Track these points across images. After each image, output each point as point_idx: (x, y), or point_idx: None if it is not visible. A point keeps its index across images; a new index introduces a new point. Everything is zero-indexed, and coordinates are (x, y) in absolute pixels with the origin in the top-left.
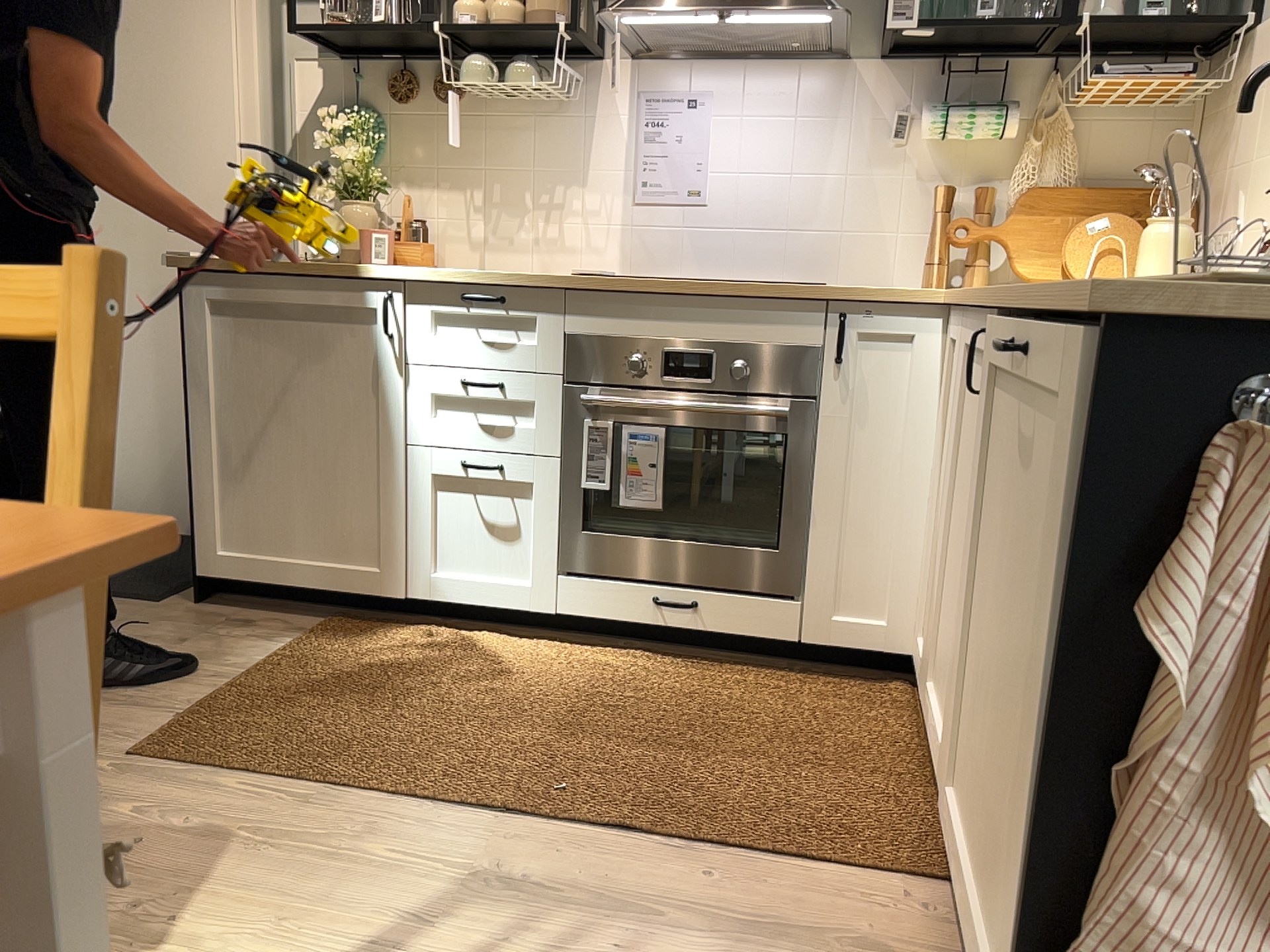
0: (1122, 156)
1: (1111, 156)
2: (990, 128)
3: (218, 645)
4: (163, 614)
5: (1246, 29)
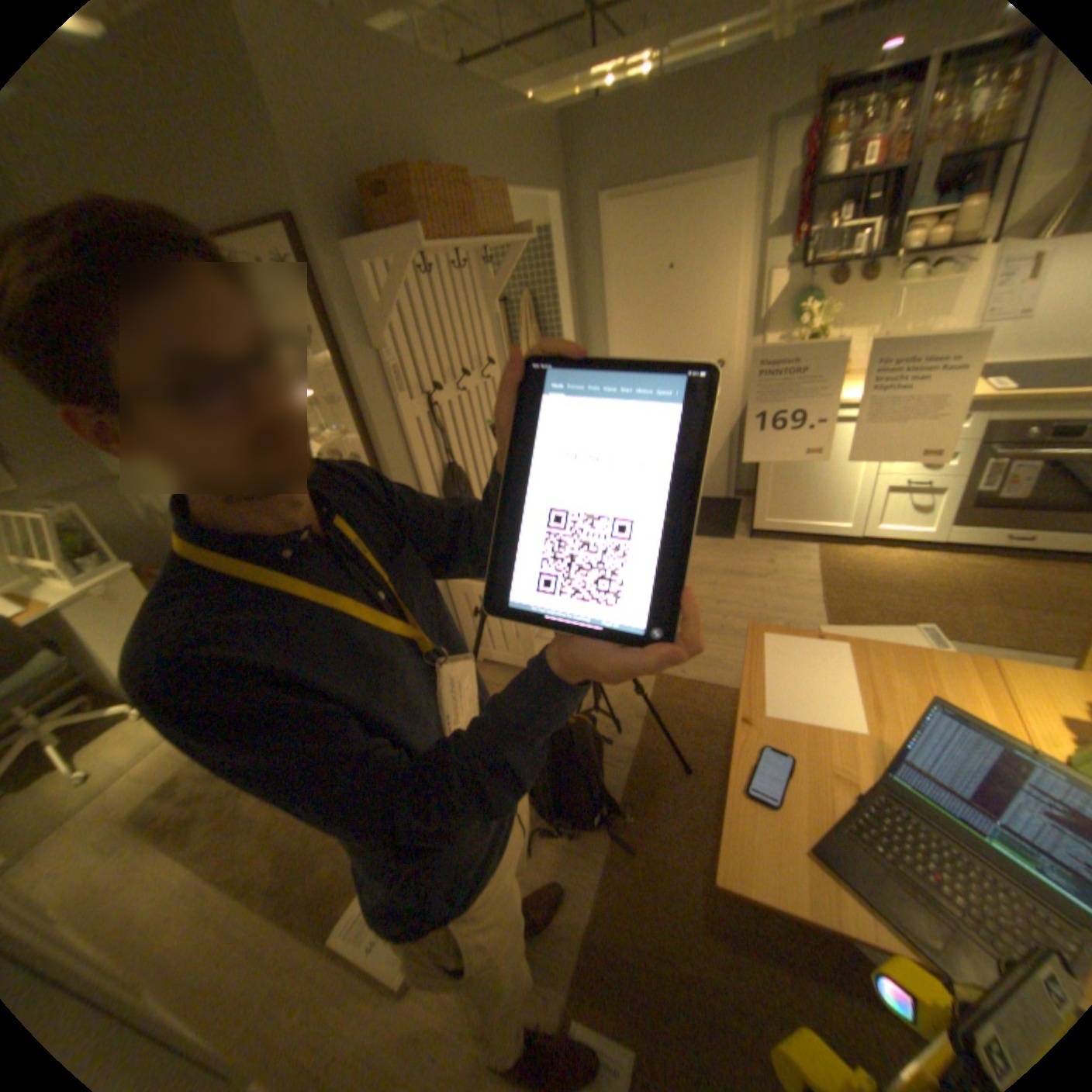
0: None
1: None
2: None
3: (793, 564)
4: (745, 547)
5: None
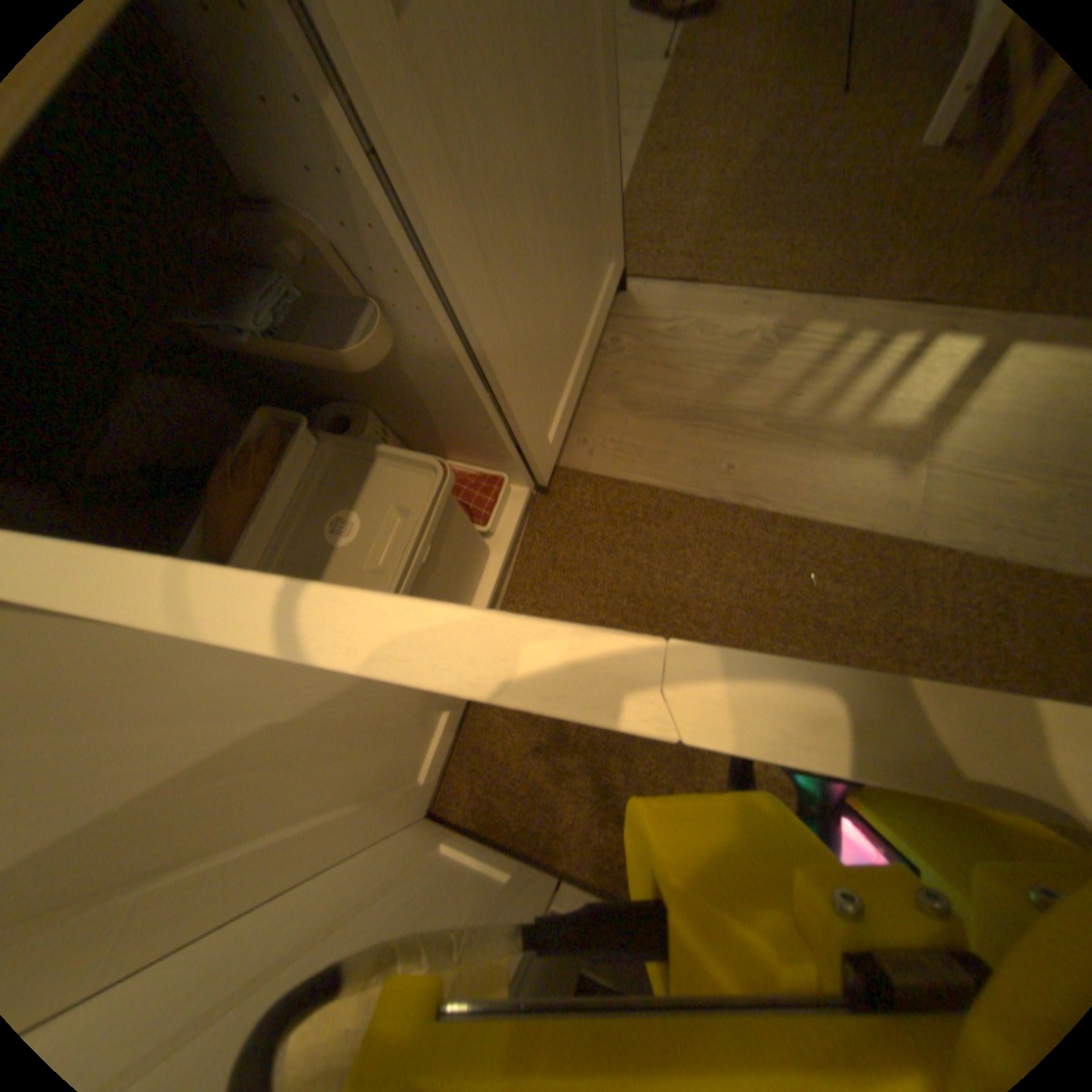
0: None
1: None
2: None
3: None
4: None
5: None
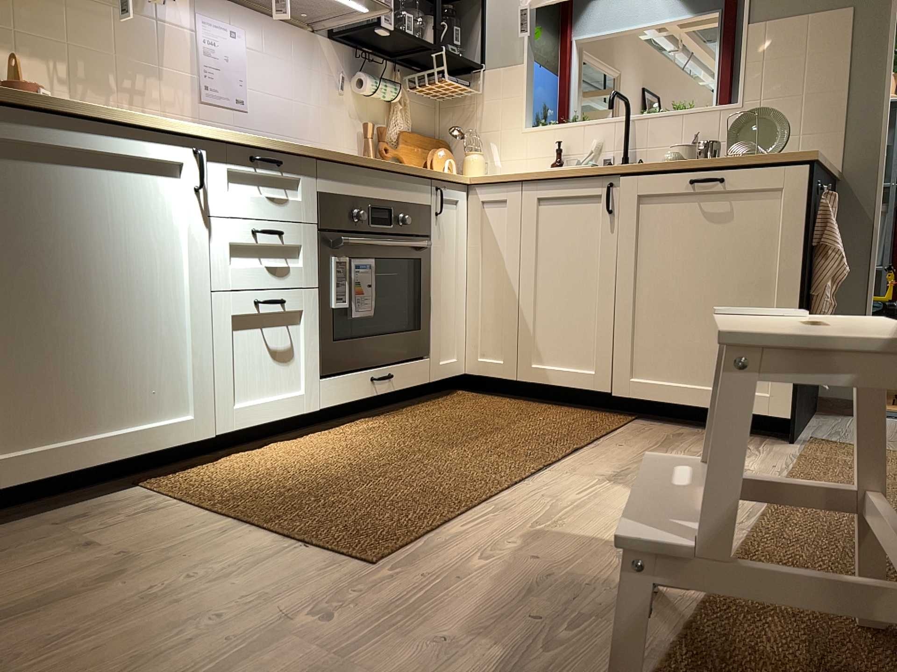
0: (418, 120)
1: (415, 119)
2: (393, 95)
3: (141, 523)
4: None
5: (476, 71)
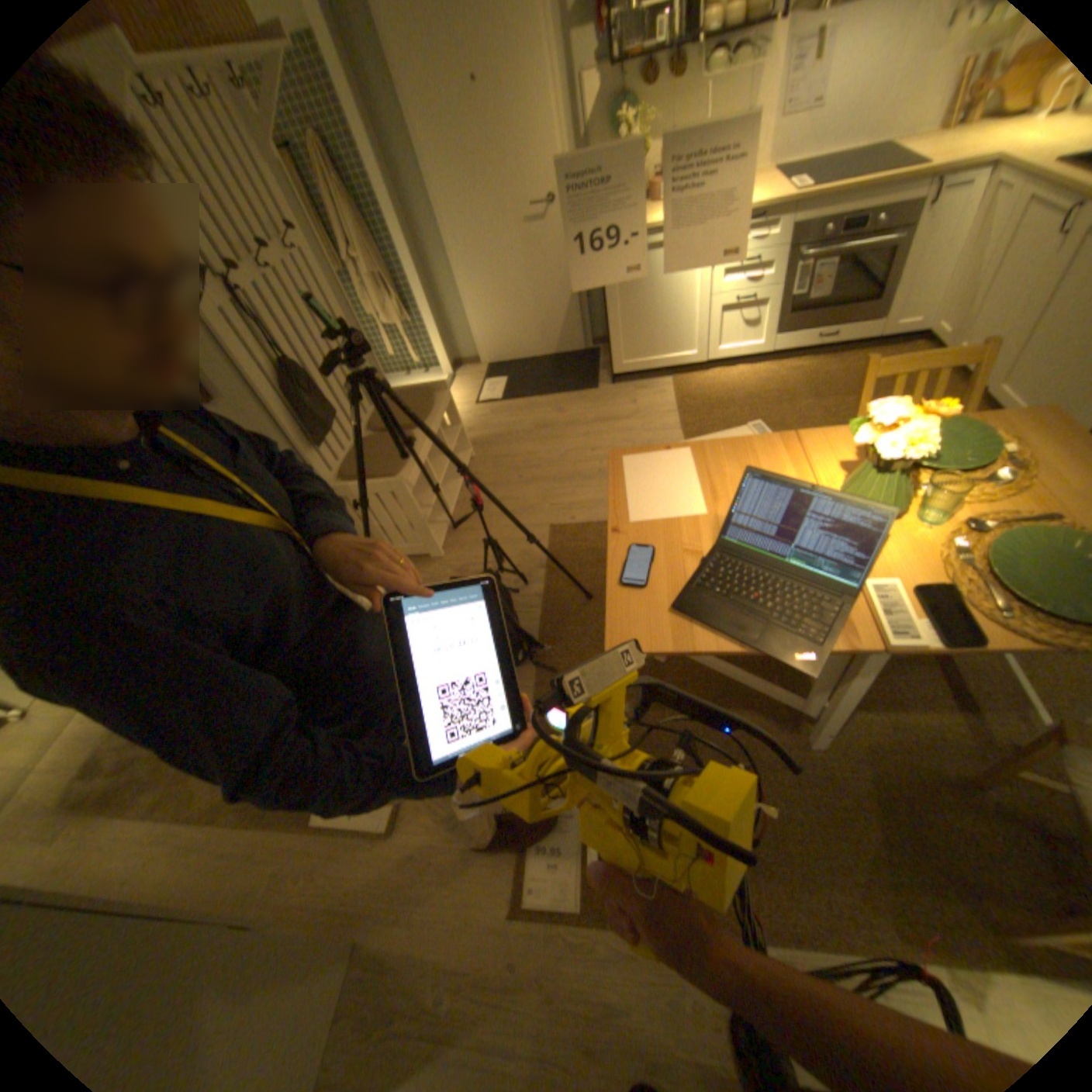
0: None
1: None
2: None
3: (652, 400)
4: (609, 393)
5: None
